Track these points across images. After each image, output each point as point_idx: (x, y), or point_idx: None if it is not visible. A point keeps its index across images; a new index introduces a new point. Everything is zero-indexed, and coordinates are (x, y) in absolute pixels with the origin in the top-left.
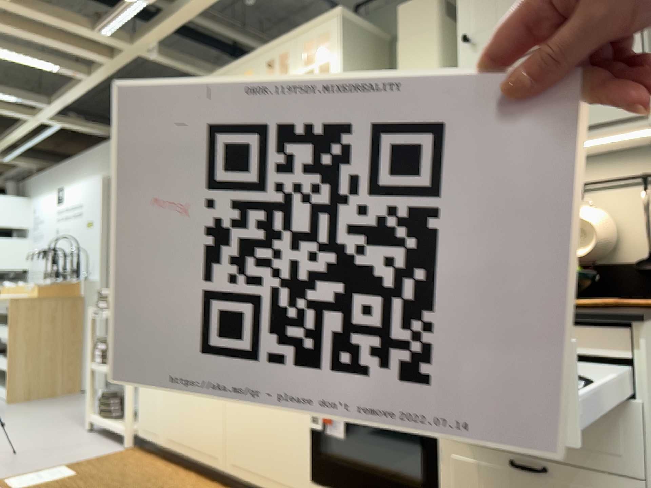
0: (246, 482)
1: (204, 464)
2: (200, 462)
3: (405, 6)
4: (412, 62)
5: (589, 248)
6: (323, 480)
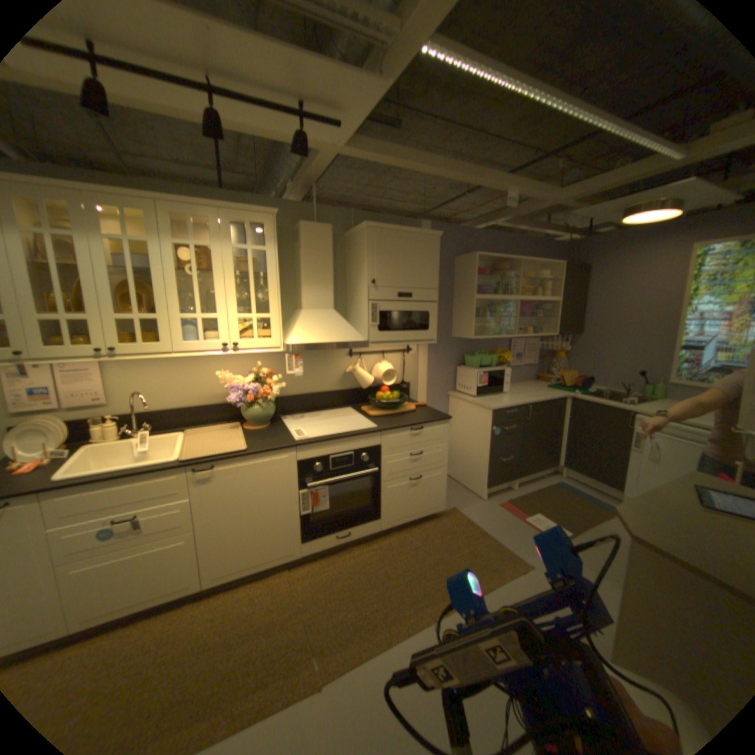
0: (233, 581)
1: (166, 604)
2: (158, 606)
3: (309, 225)
4: (316, 269)
5: (391, 383)
6: (311, 539)
